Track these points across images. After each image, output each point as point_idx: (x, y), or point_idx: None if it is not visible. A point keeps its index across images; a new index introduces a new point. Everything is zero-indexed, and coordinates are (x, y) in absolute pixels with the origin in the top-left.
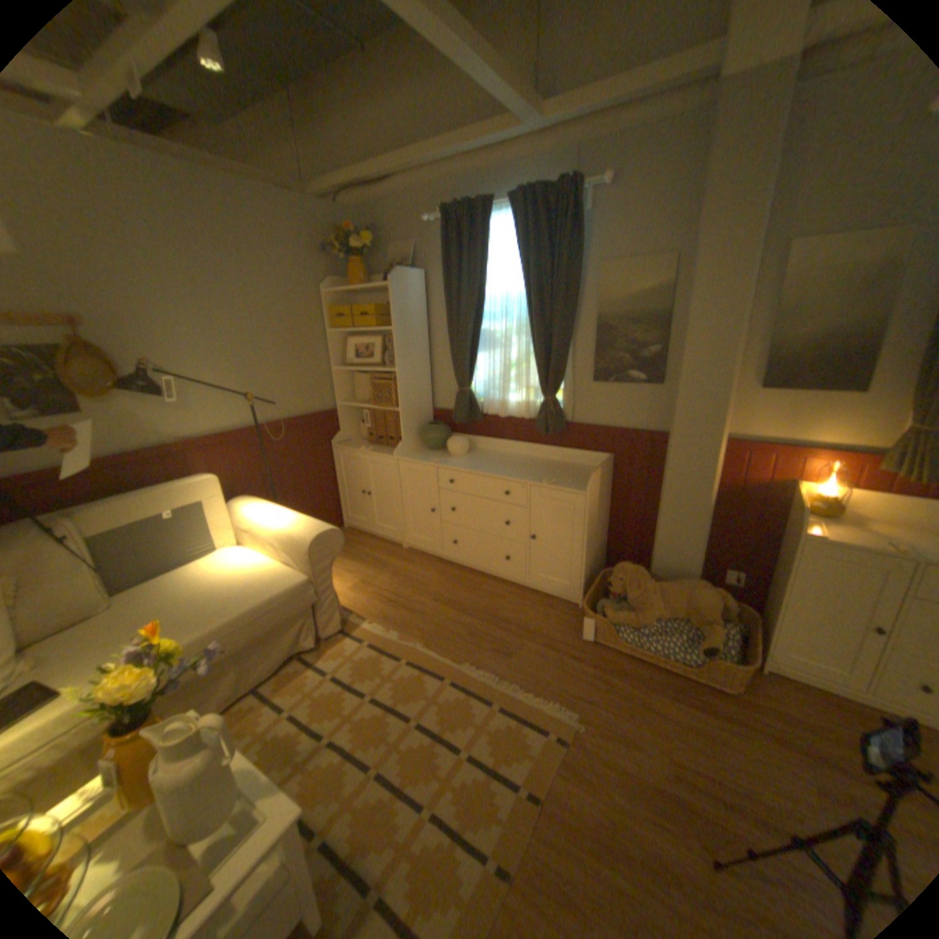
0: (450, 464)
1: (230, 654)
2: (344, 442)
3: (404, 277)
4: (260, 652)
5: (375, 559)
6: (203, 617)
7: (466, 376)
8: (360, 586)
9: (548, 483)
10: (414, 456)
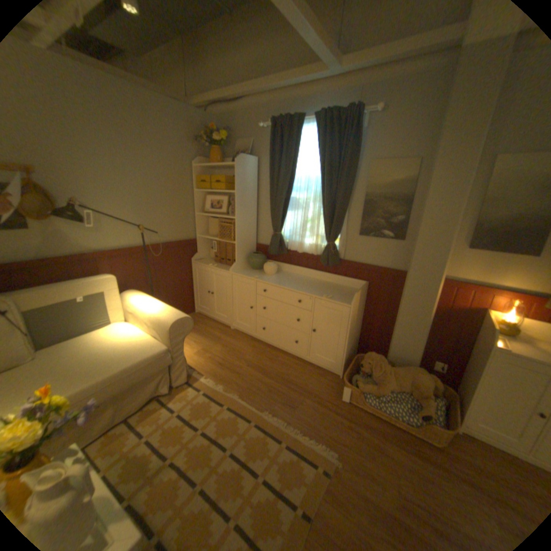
0: (265, 279)
1: (110, 397)
2: (199, 259)
3: (245, 160)
4: (131, 396)
5: (212, 335)
6: (94, 371)
7: (279, 225)
8: (201, 352)
9: (327, 297)
10: (242, 272)
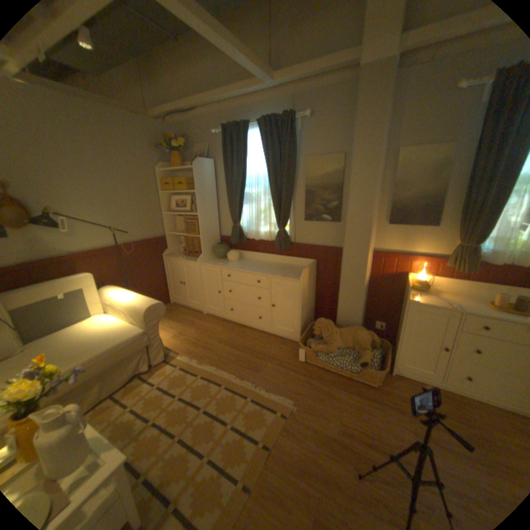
0: (228, 266)
1: (95, 375)
2: (169, 254)
3: (201, 163)
4: (114, 374)
5: (186, 320)
6: (79, 354)
7: (237, 217)
8: (177, 336)
9: (280, 276)
10: (208, 261)
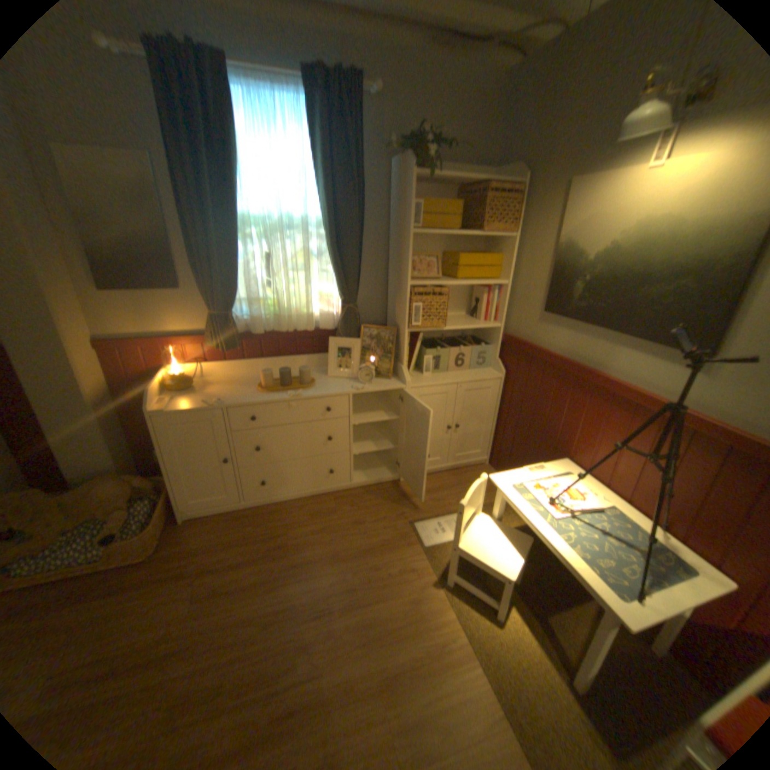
0: None
1: None
2: None
3: None
4: None
5: None
6: None
7: None
8: None
9: None
10: None
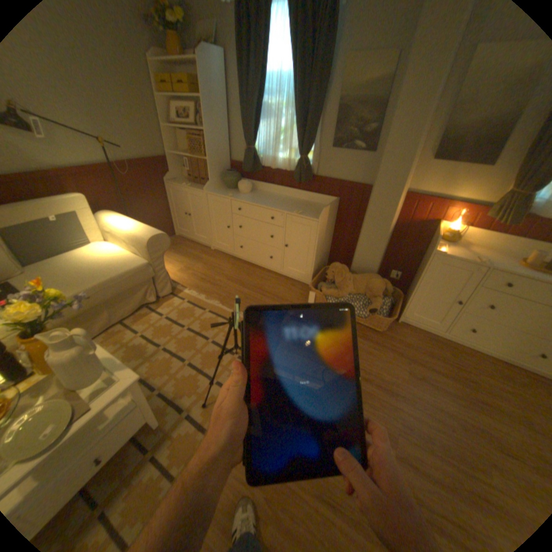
0: (239, 198)
1: (102, 302)
2: (172, 180)
3: (208, 53)
4: (122, 302)
5: (194, 255)
6: (82, 281)
7: (251, 137)
8: (184, 270)
9: (297, 214)
10: (217, 192)
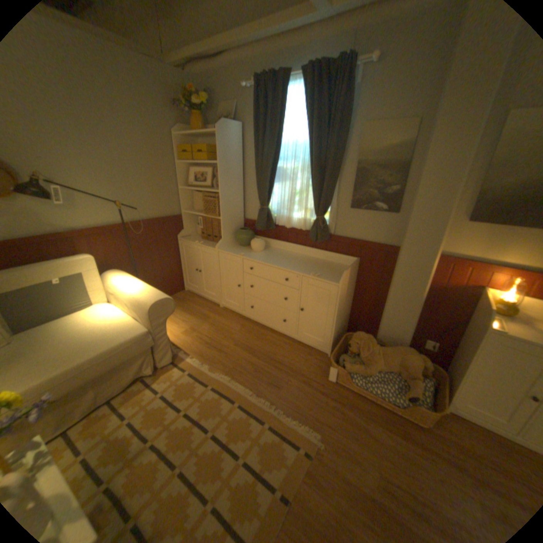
0: (251, 257)
1: (87, 381)
2: (186, 236)
3: (227, 126)
4: (112, 378)
5: (201, 313)
6: (69, 356)
7: (266, 198)
8: (189, 331)
9: (314, 276)
10: (229, 249)
